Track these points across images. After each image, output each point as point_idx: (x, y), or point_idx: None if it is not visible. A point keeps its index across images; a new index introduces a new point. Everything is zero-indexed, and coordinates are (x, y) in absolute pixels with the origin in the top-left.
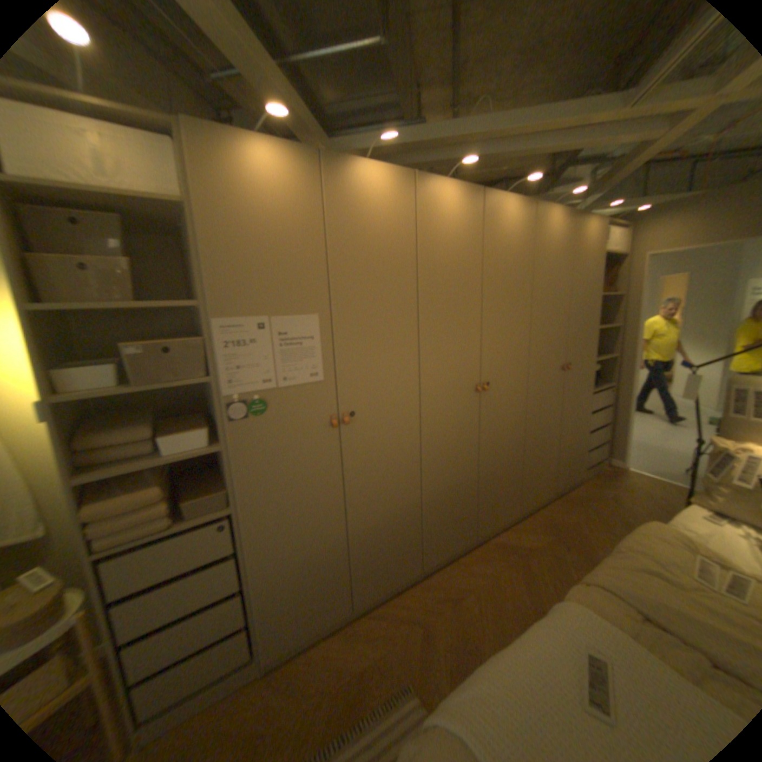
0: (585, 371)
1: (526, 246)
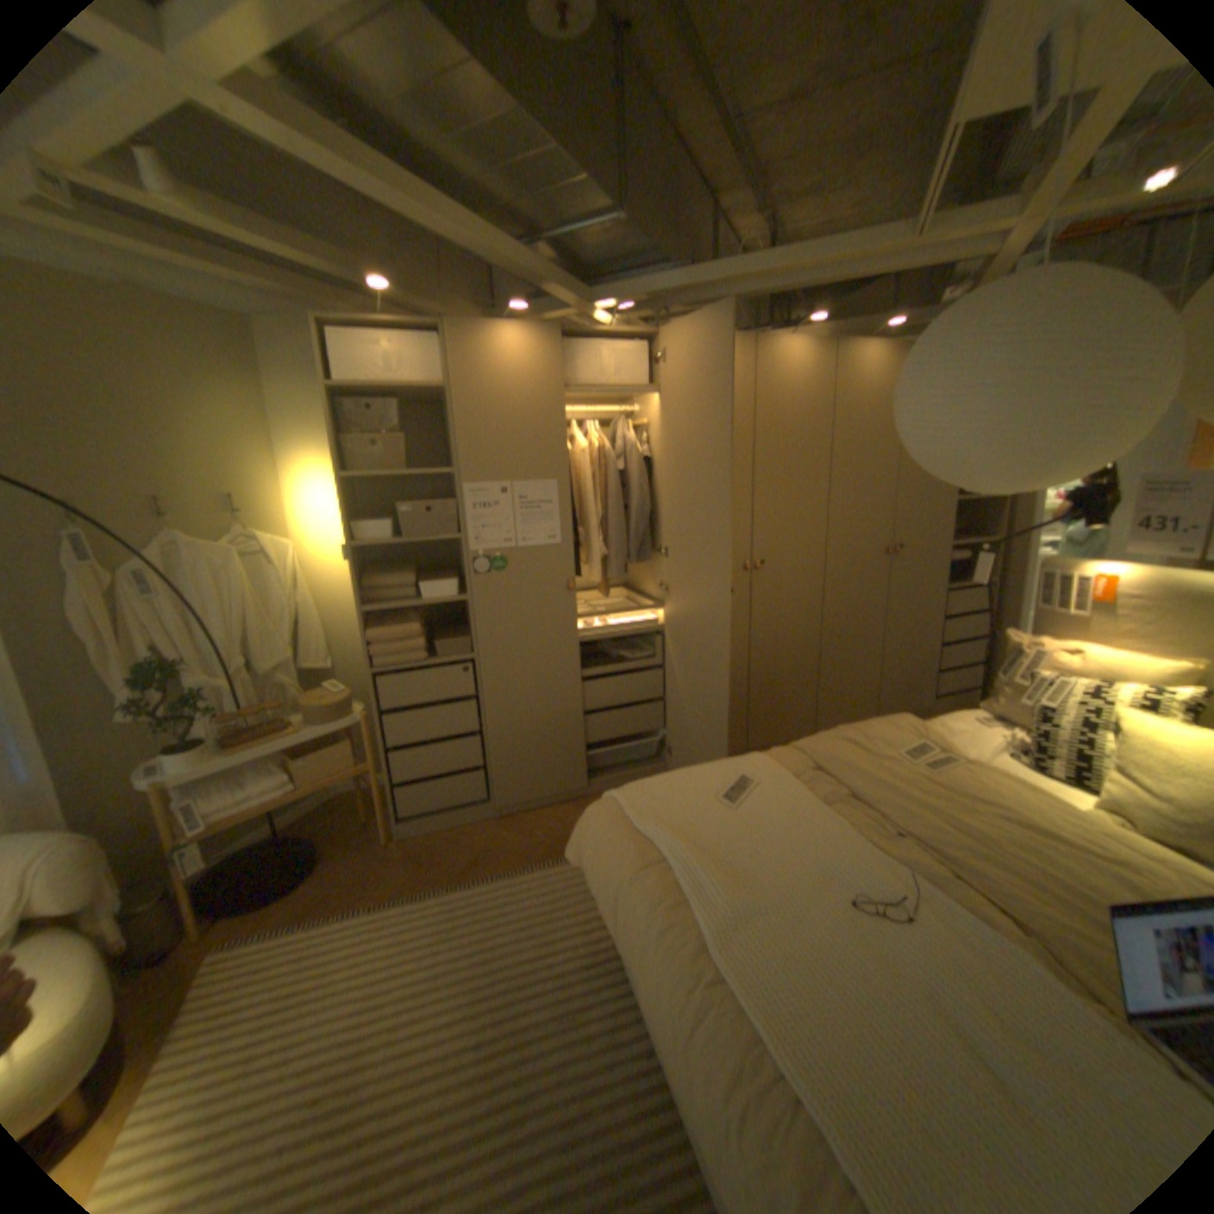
0: (930, 557)
1: (821, 397)
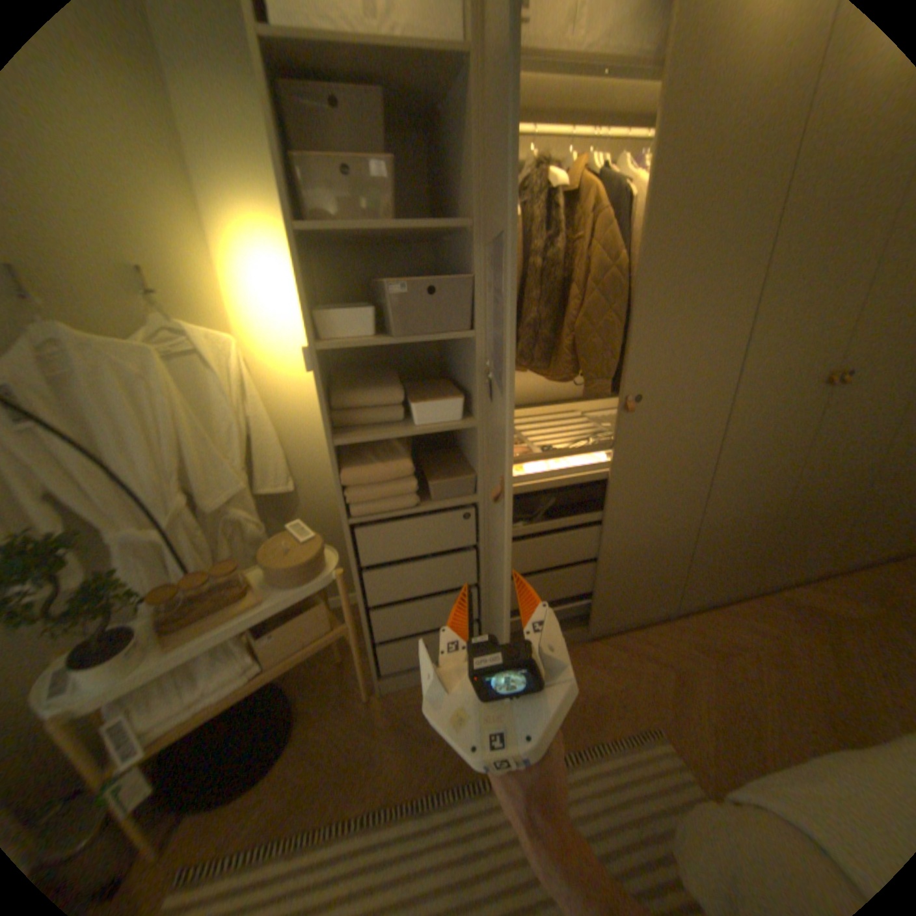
0: None
1: None
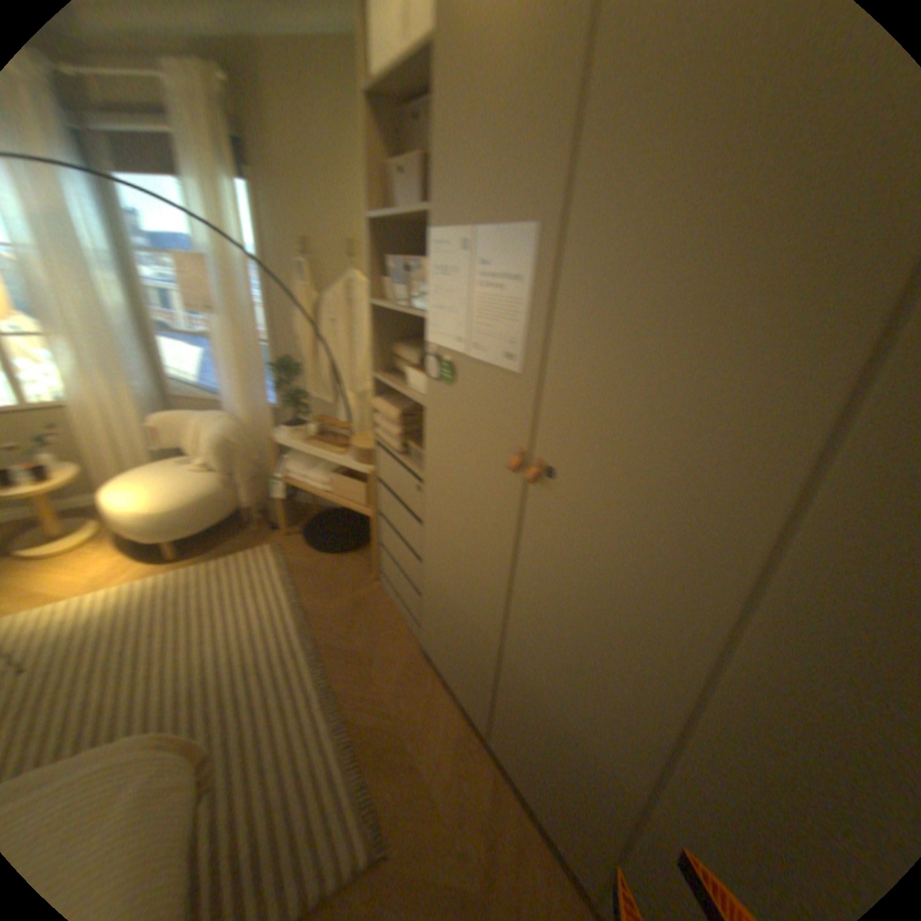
0: None
1: None
